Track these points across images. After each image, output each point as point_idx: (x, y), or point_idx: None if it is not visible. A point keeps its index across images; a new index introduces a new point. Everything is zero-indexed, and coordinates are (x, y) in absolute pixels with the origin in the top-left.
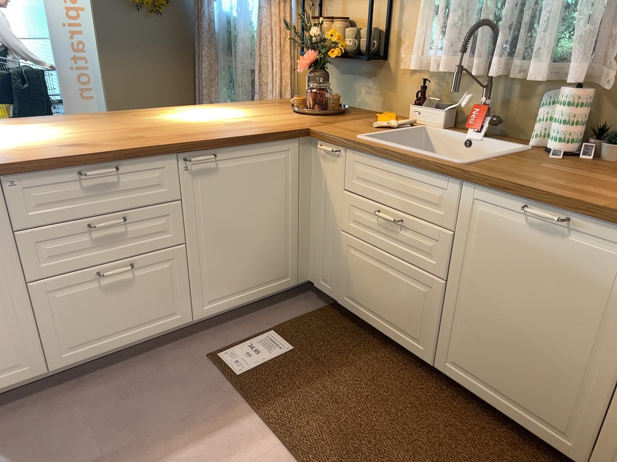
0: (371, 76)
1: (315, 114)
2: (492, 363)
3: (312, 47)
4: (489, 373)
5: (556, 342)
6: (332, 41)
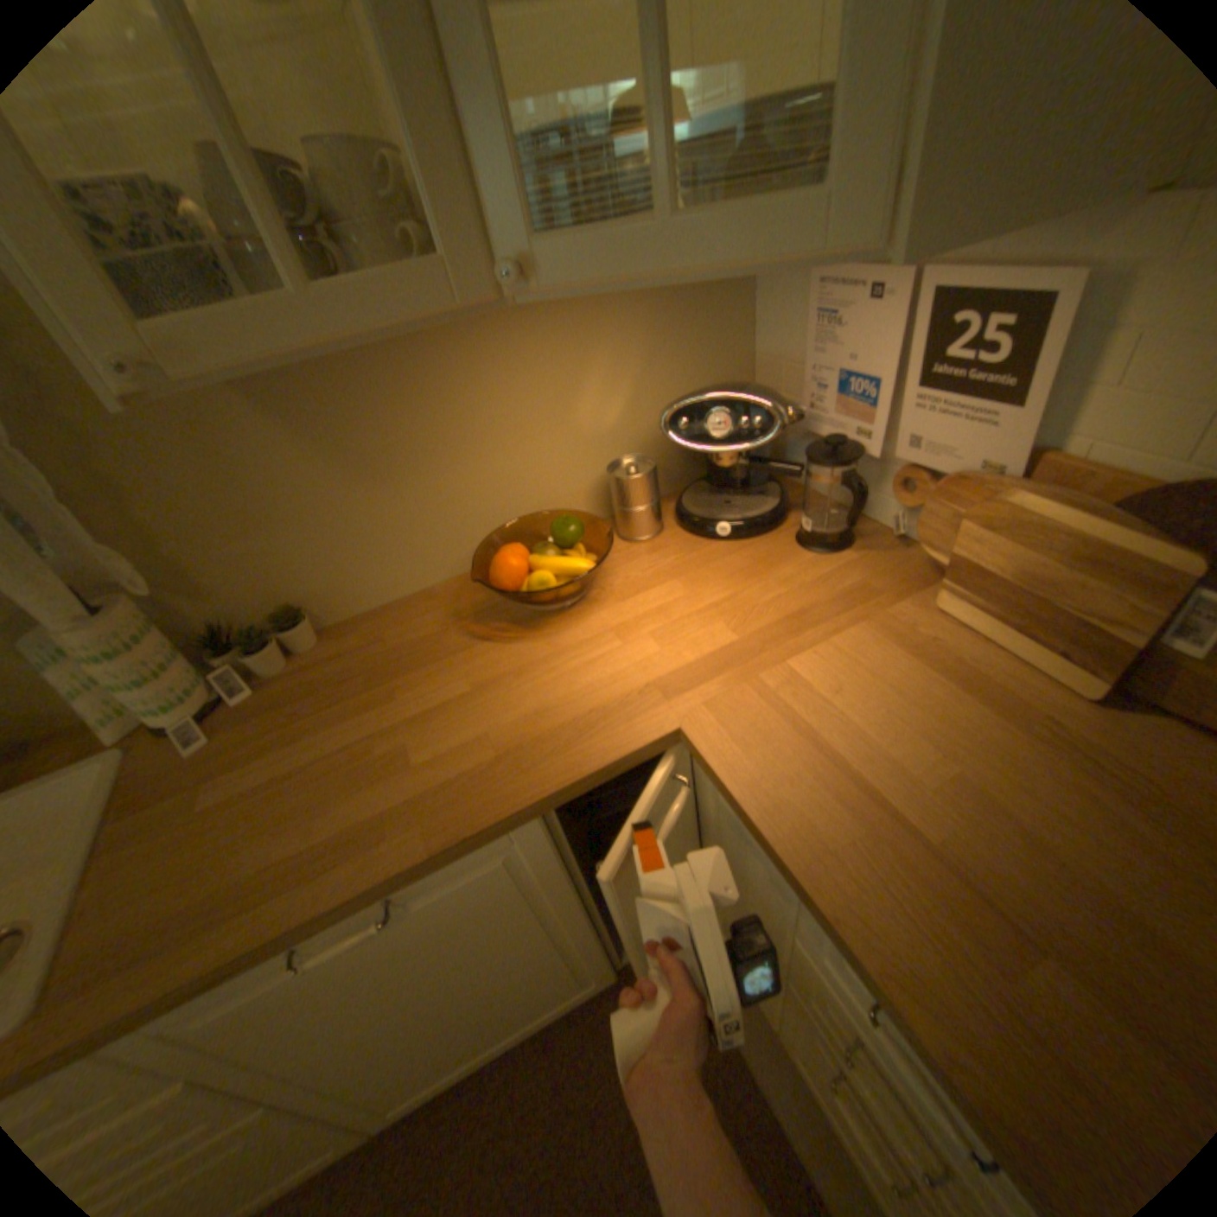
0: None
1: None
2: (446, 1053)
3: None
4: (455, 1058)
5: (503, 971)
6: None
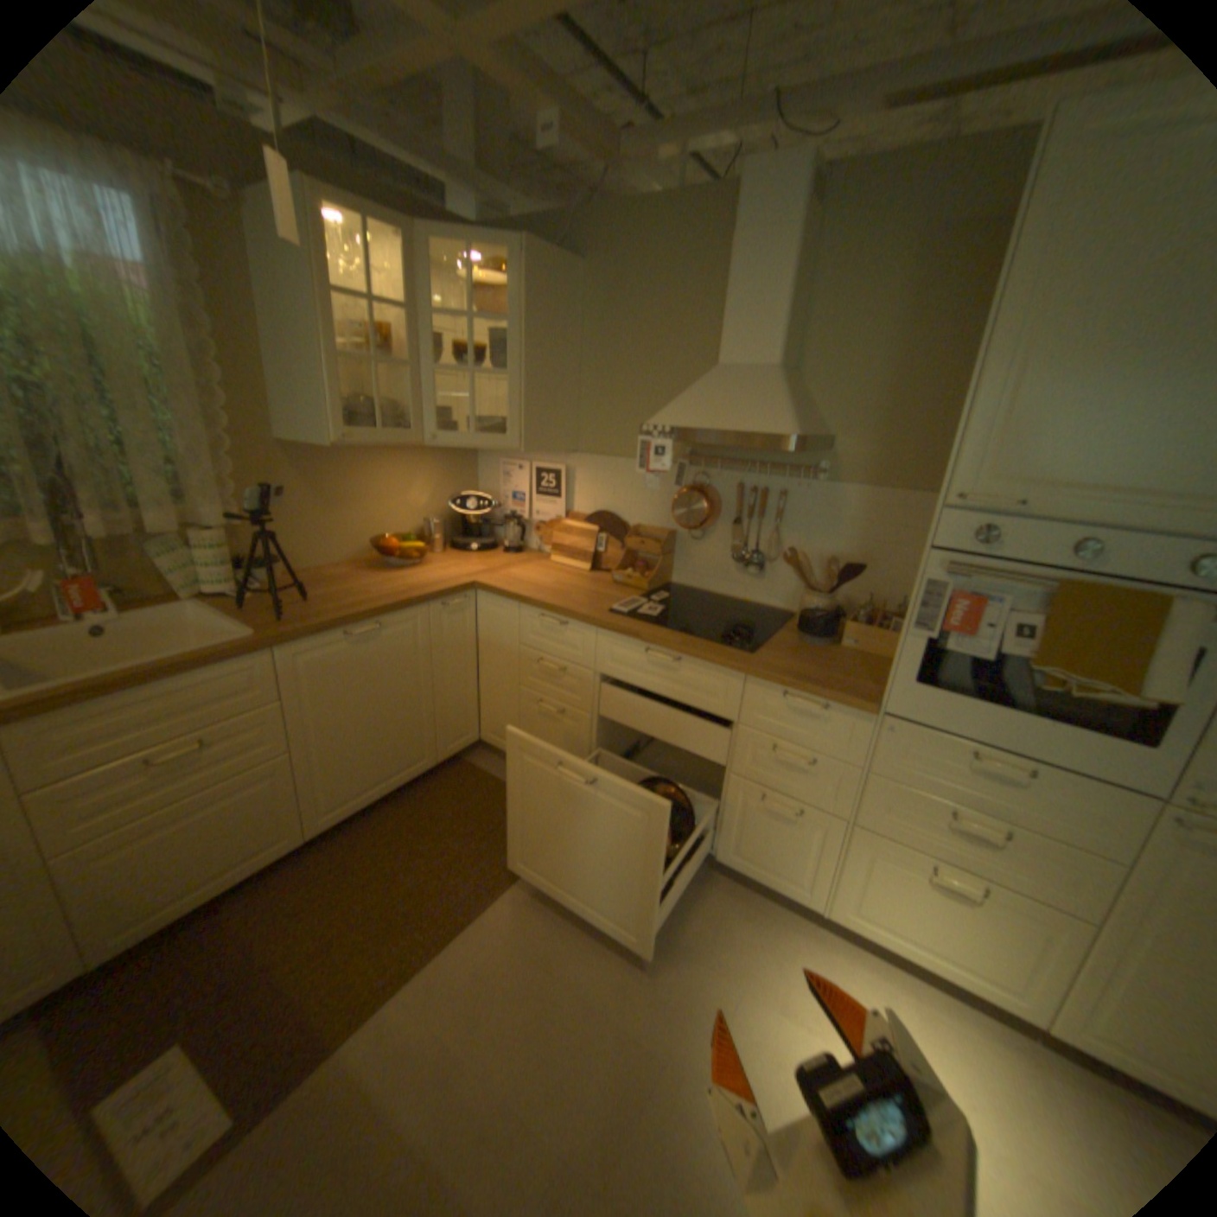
0: None
1: None
2: (361, 773)
3: None
4: (362, 784)
5: (397, 711)
6: None
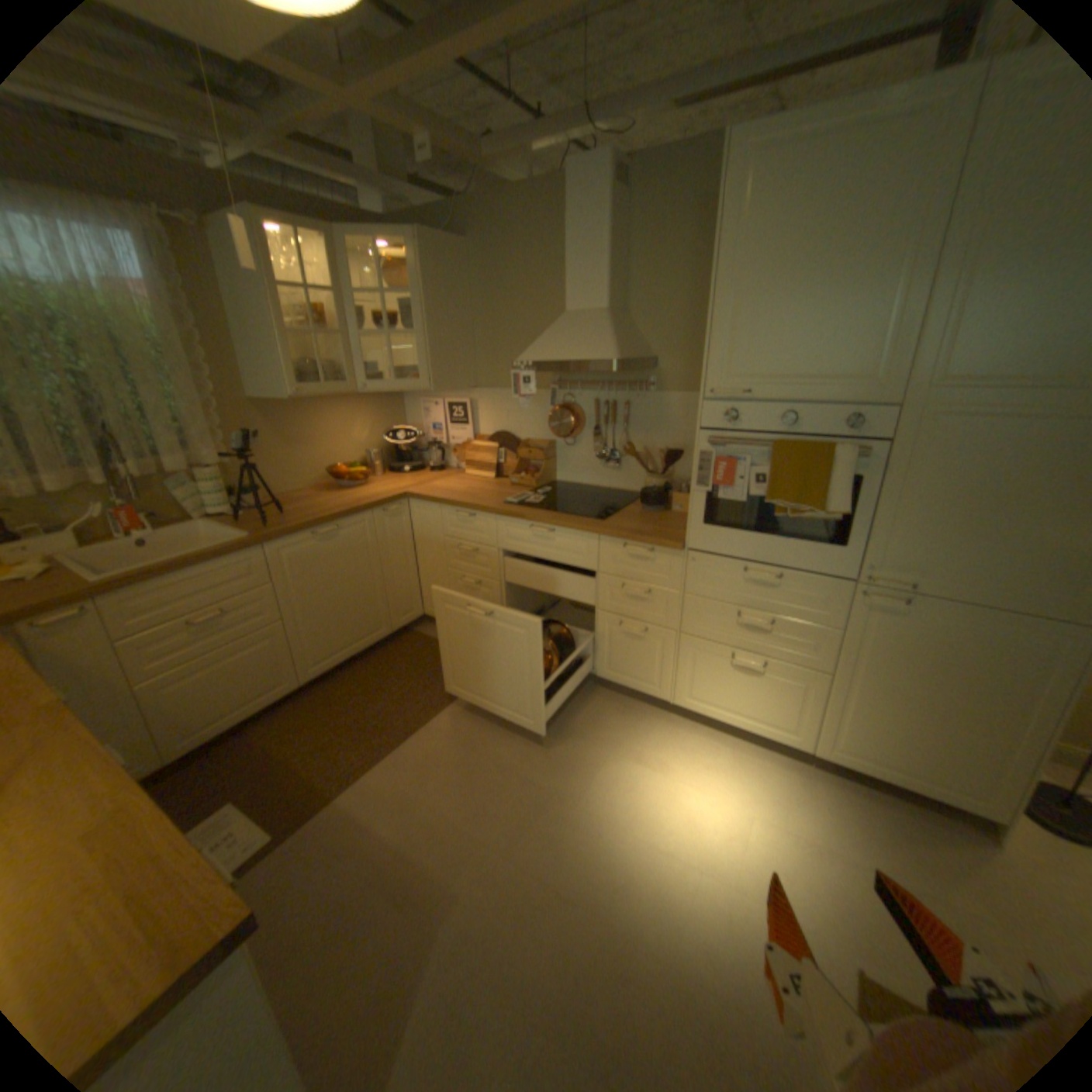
0: None
1: None
2: (335, 637)
3: None
4: (337, 645)
5: (358, 591)
6: None
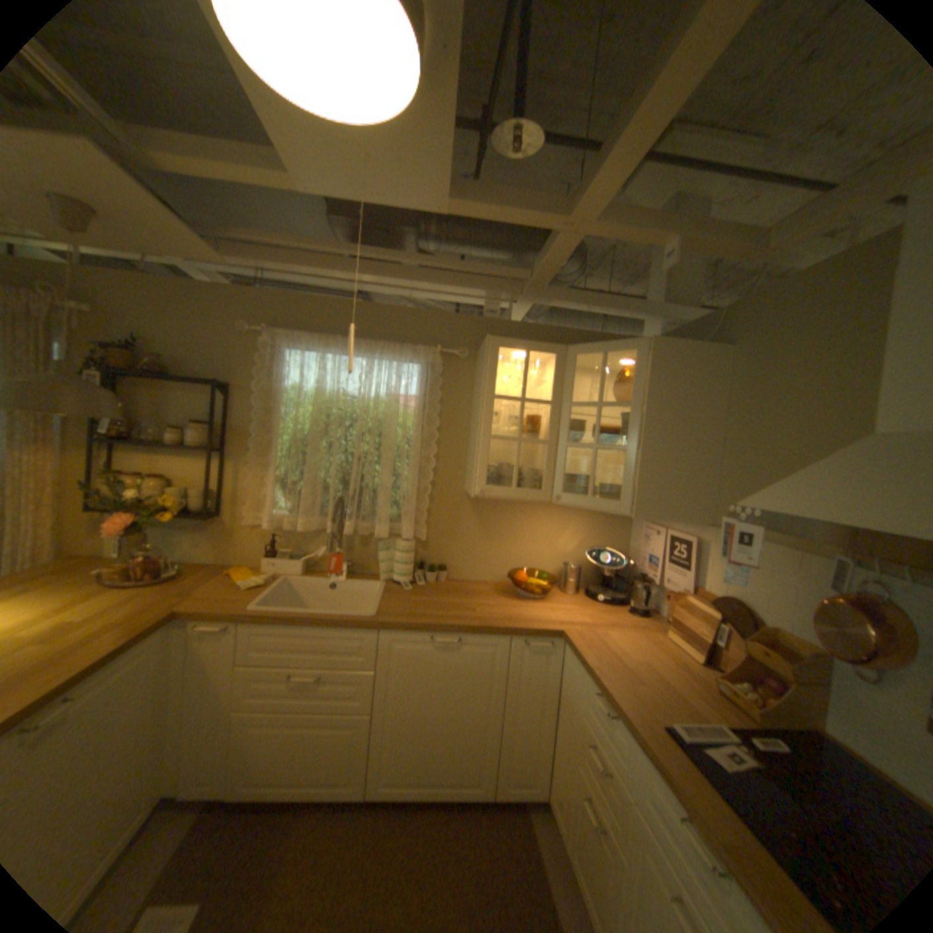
0: (198, 530)
1: (145, 586)
2: (419, 765)
3: (117, 506)
4: (418, 776)
5: (463, 724)
6: (157, 502)
